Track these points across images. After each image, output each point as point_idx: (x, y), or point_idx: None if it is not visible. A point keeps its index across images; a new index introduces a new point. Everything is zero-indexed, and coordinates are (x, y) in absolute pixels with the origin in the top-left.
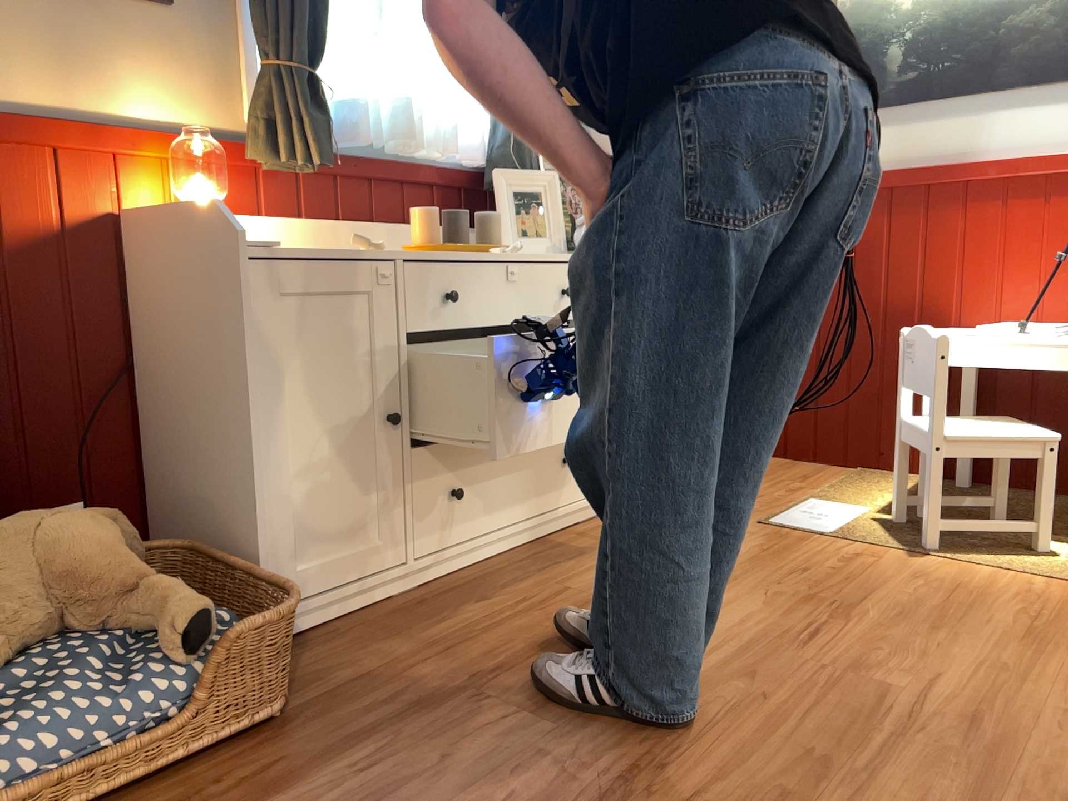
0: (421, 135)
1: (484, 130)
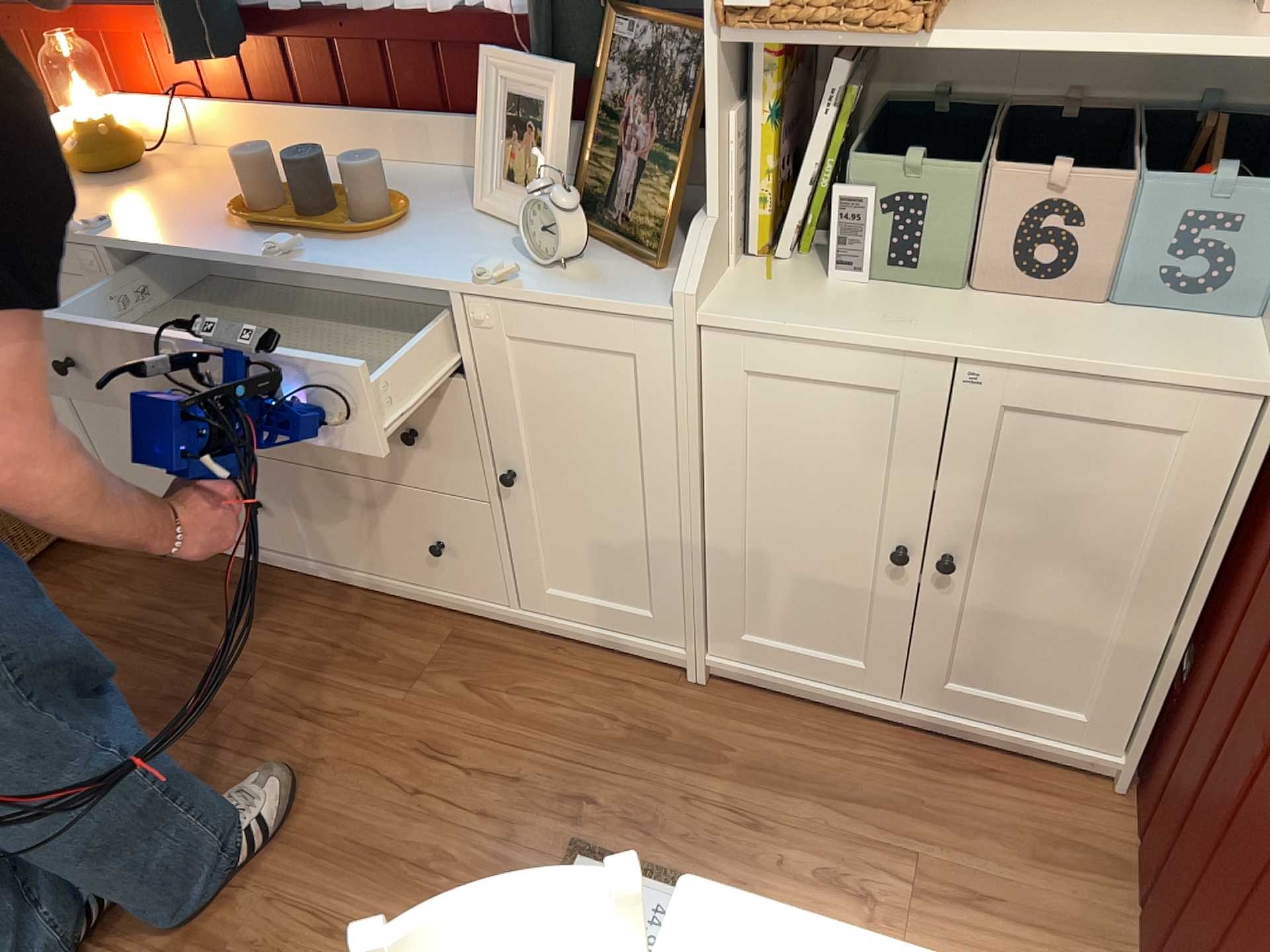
0: None
1: None
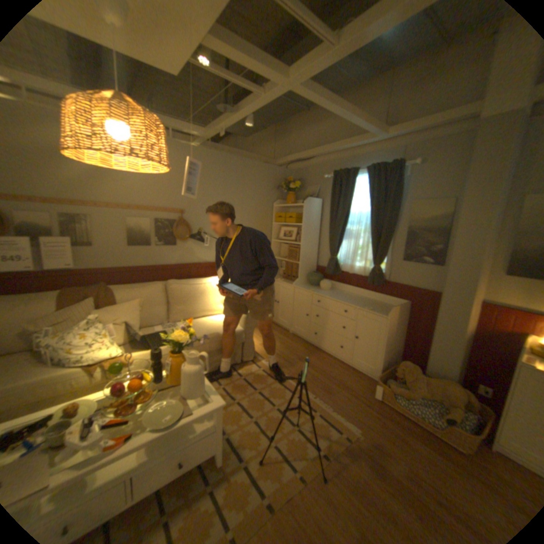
0: None
1: None
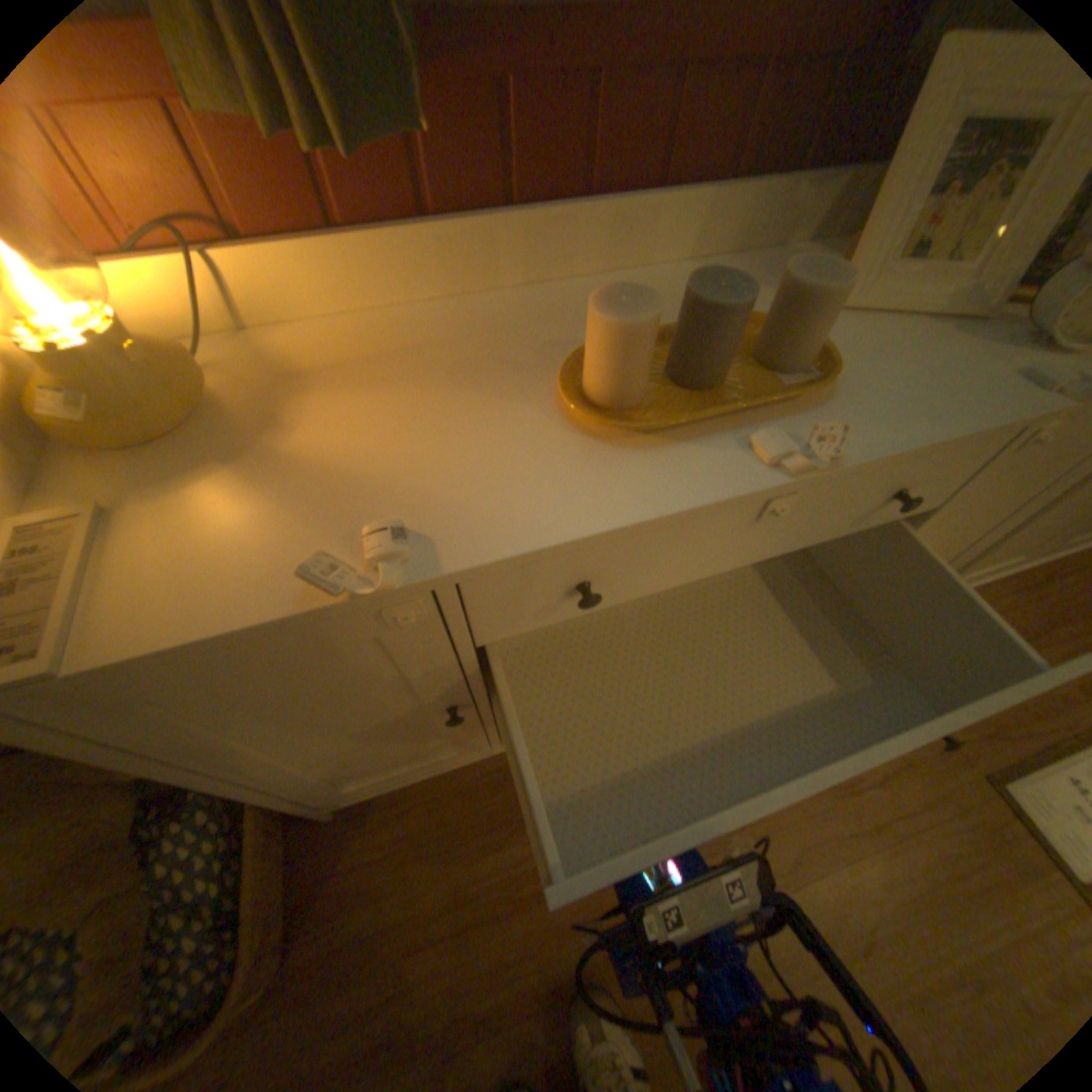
0: None
1: None
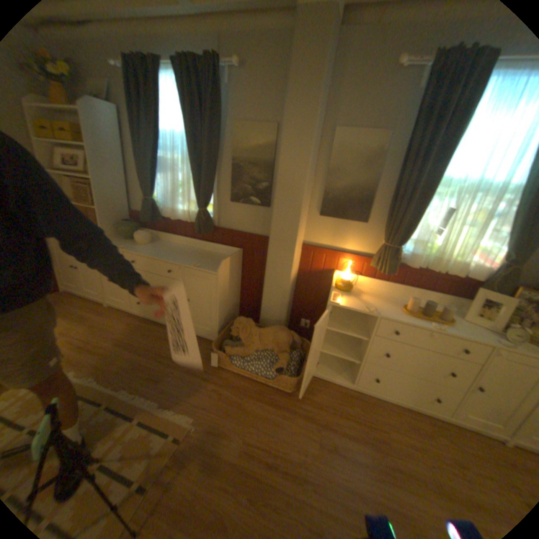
0: (452, 265)
1: (498, 266)
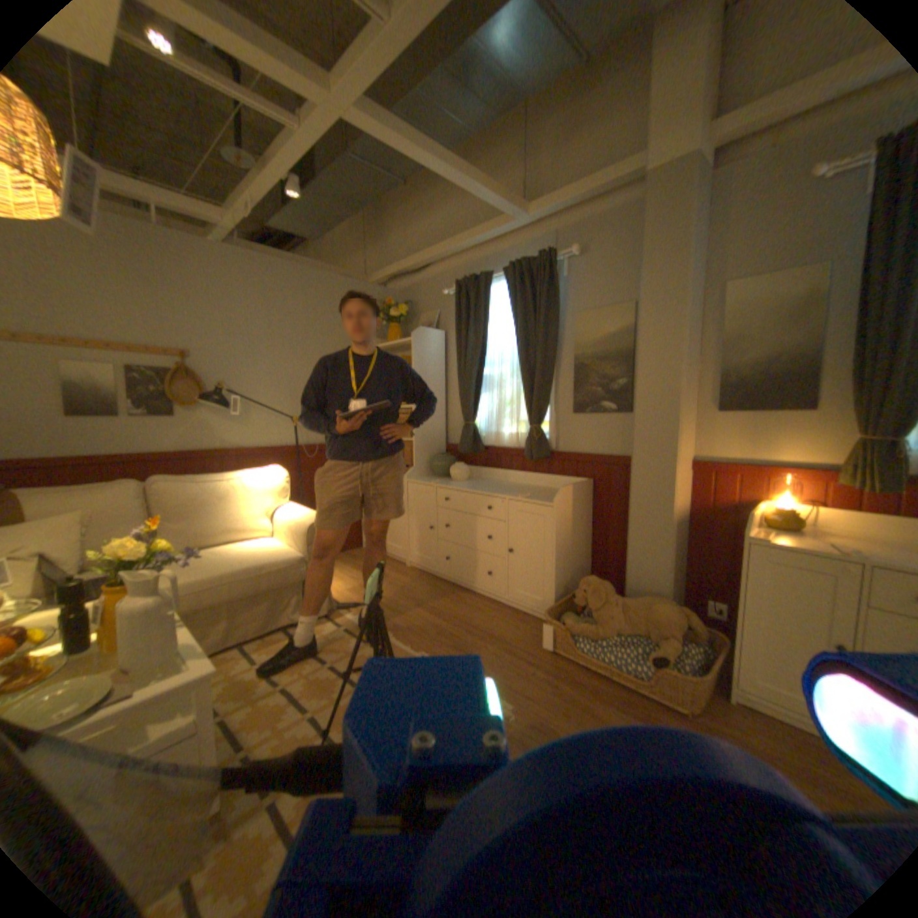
0: None
1: None
